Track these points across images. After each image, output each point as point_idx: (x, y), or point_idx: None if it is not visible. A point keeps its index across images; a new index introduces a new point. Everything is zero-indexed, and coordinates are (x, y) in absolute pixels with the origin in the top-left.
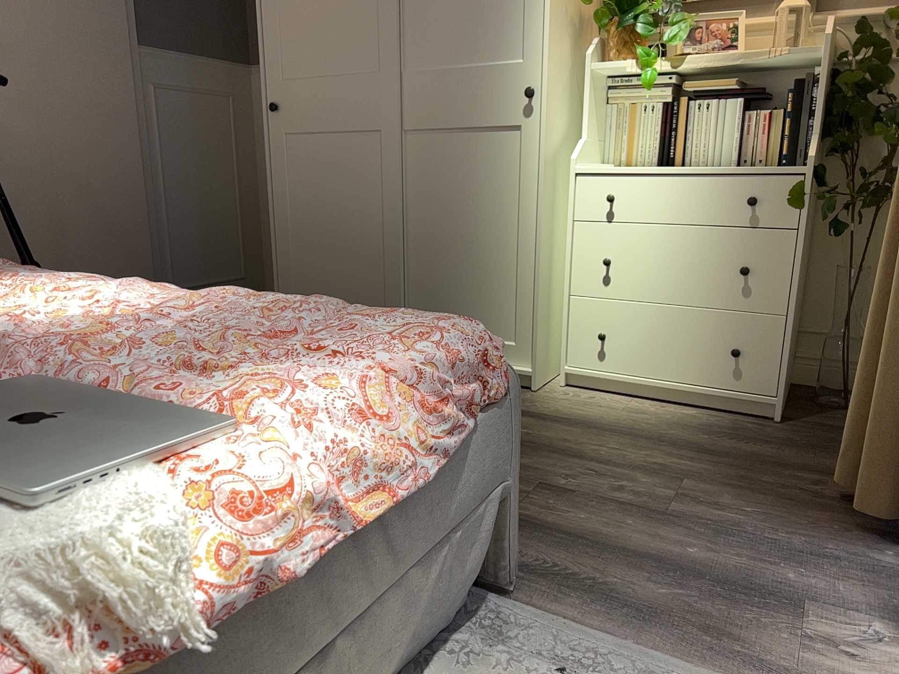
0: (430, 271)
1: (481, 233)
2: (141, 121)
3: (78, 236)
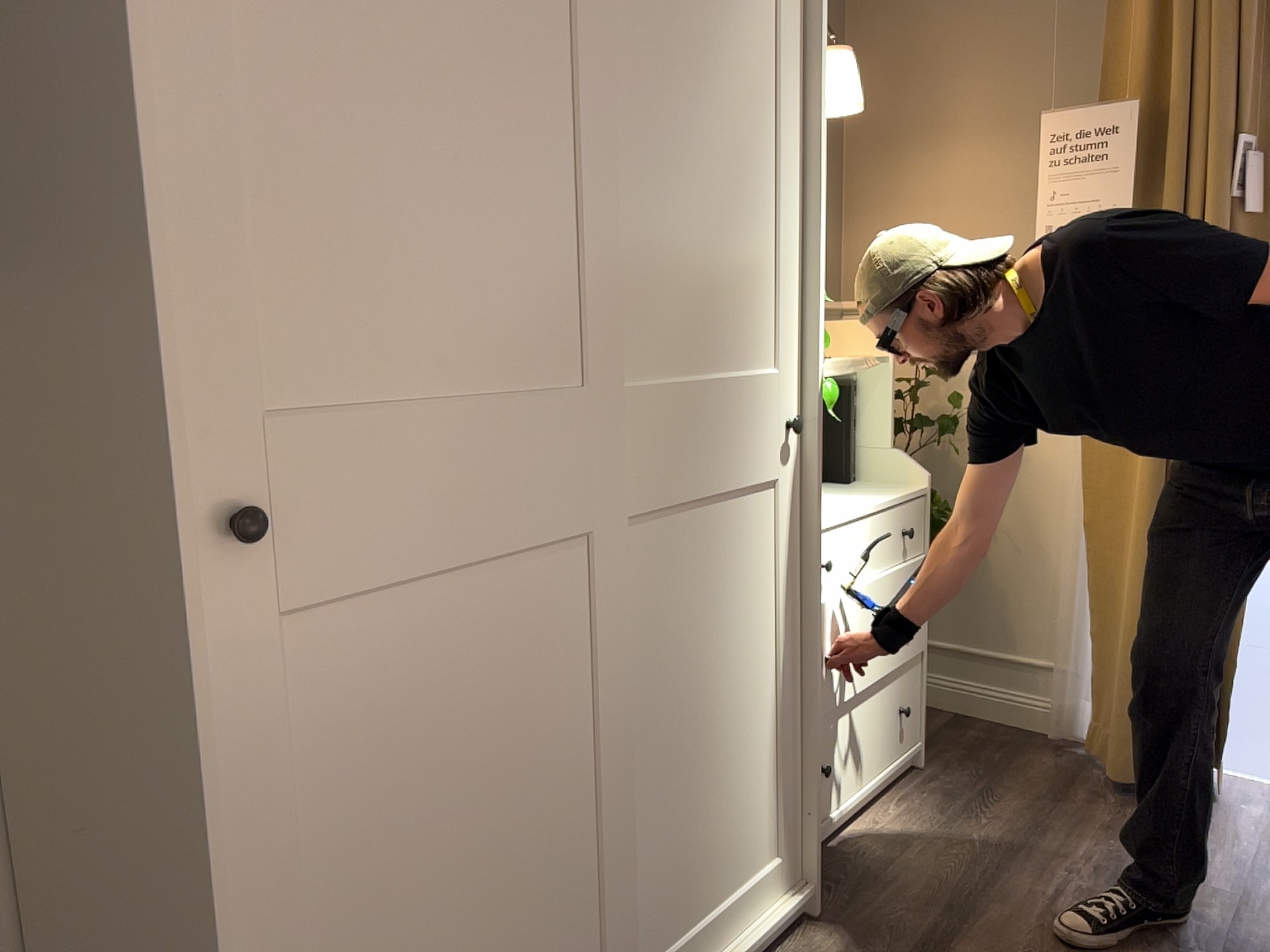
0: (665, 817)
1: (737, 688)
2: None
3: None
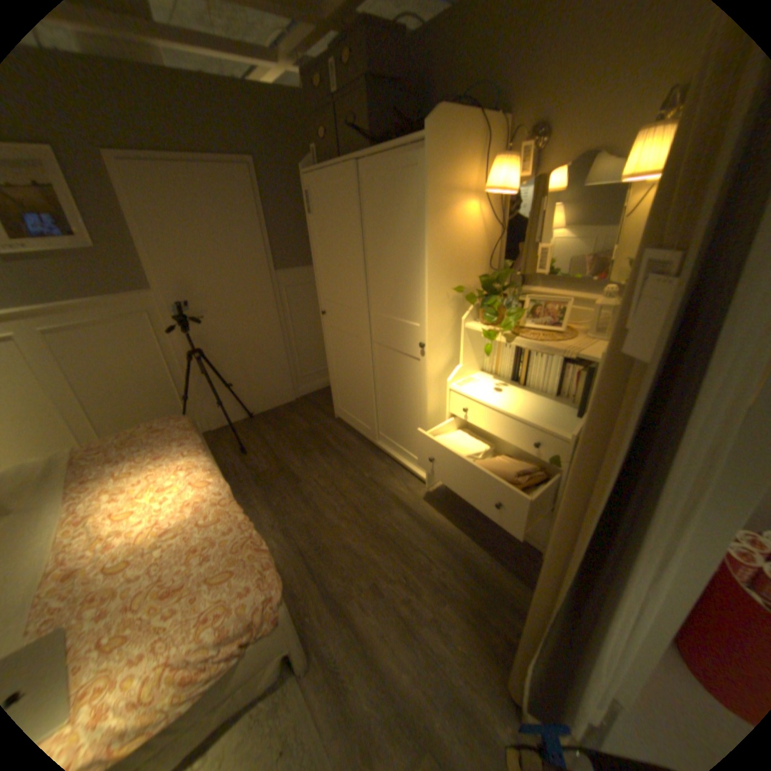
0: (386, 412)
1: (405, 404)
2: (277, 307)
3: (251, 365)
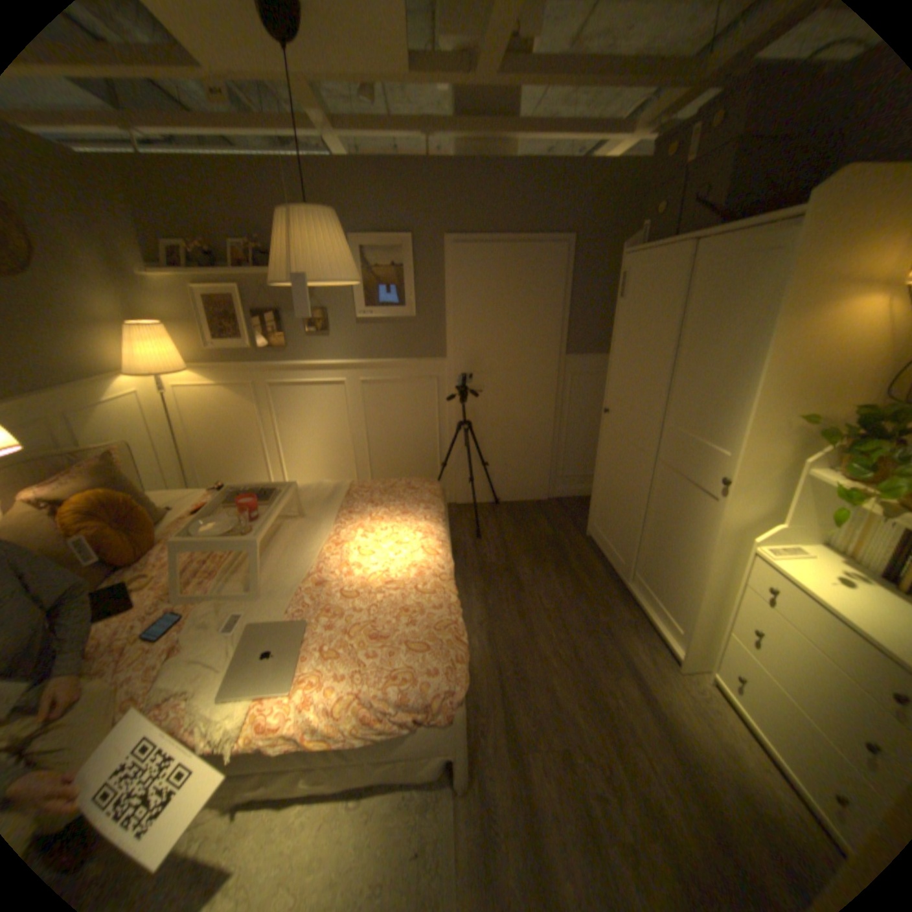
0: (654, 551)
1: (683, 551)
2: (557, 394)
3: (512, 450)
